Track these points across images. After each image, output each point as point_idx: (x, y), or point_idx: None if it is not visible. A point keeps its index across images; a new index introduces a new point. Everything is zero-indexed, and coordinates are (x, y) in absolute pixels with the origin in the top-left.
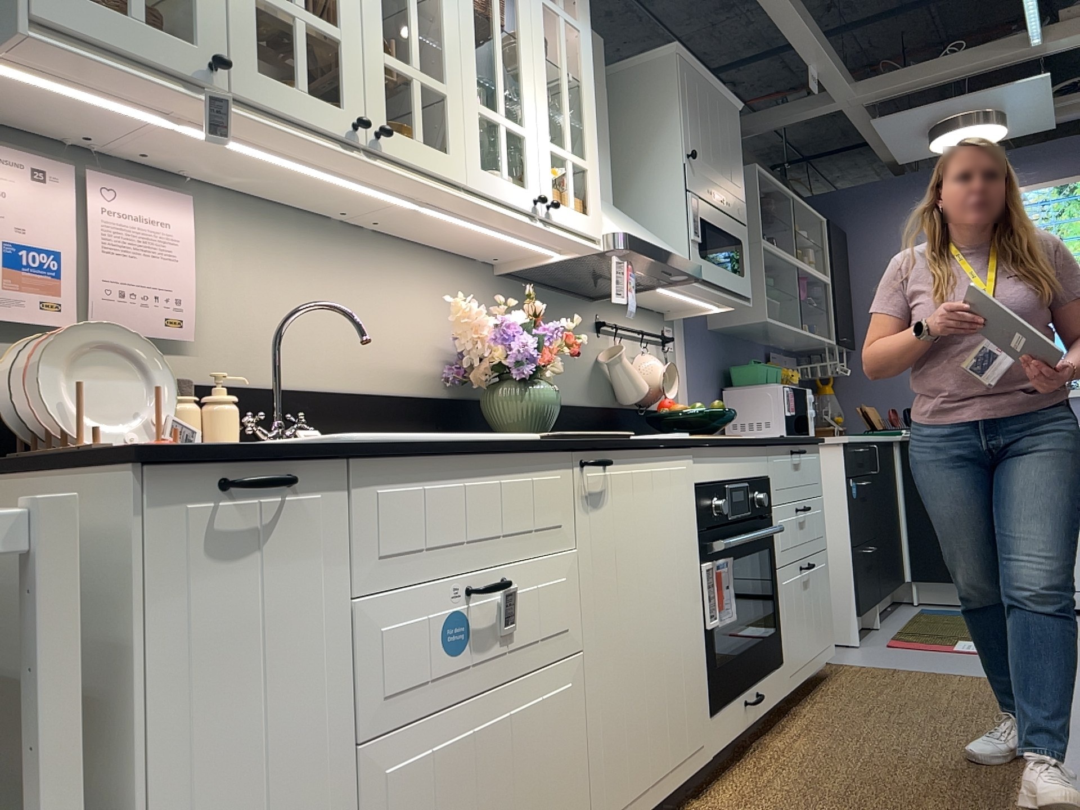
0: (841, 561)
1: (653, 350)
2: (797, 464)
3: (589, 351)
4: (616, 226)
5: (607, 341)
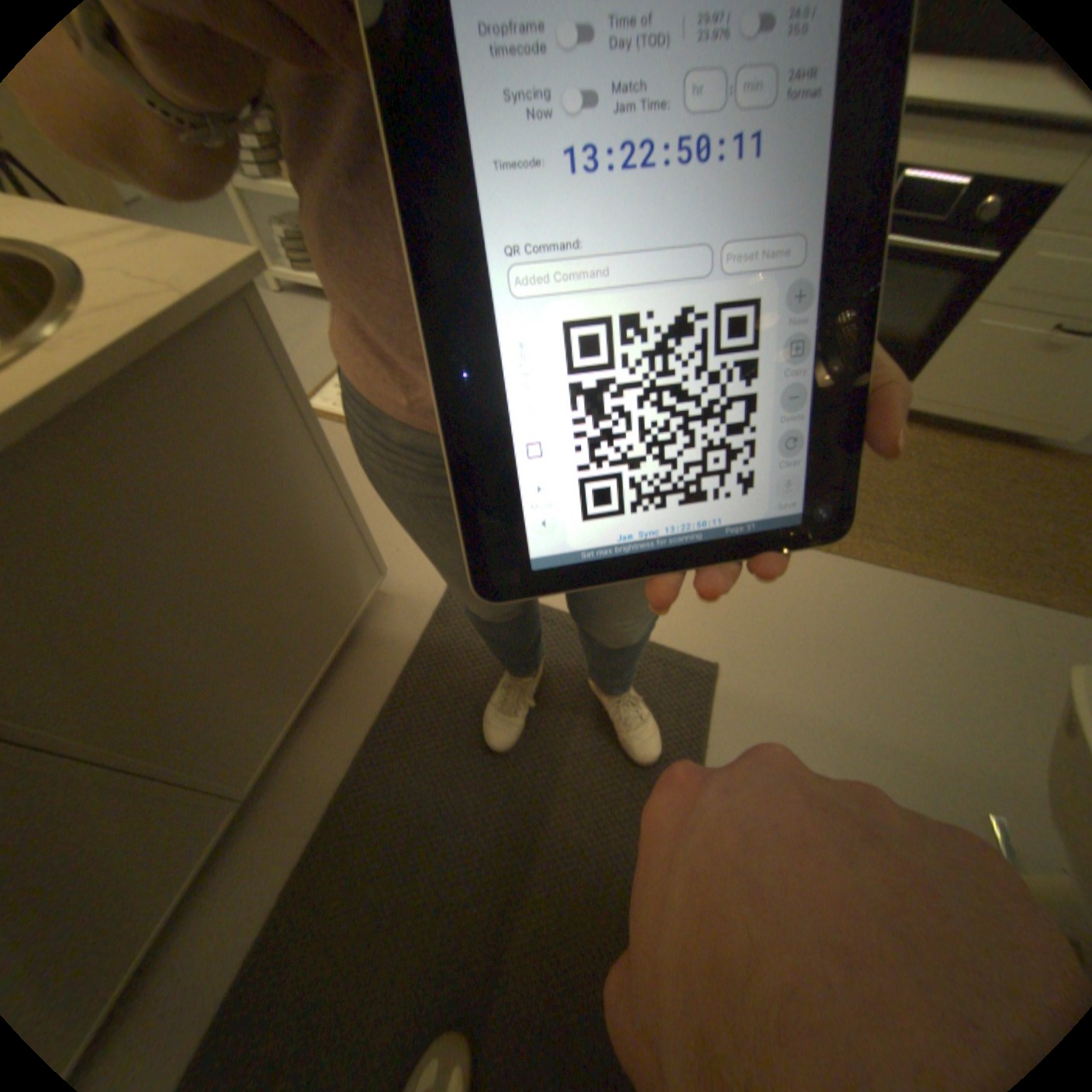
0: None
1: None
2: None
3: None
4: None
5: None
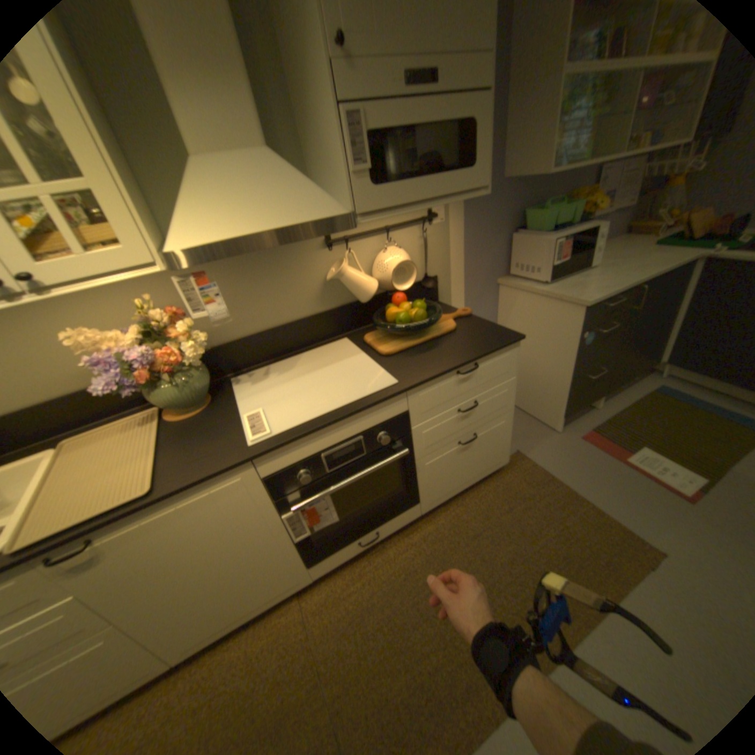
0: (561, 385)
1: (409, 234)
2: (464, 378)
3: (315, 270)
4: (174, 236)
5: (340, 252)
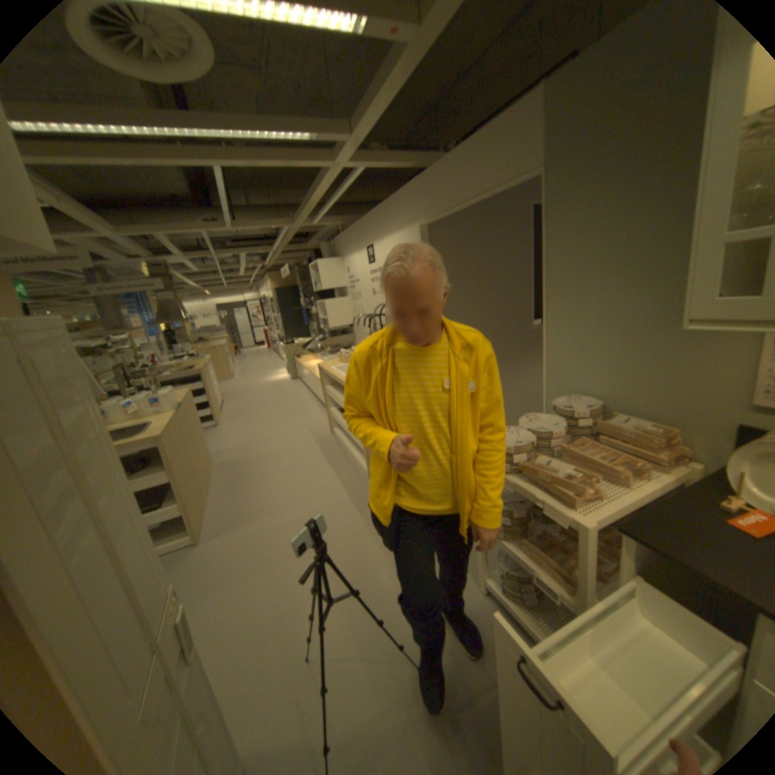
0: None
1: None
2: None
3: None
4: None
5: None
